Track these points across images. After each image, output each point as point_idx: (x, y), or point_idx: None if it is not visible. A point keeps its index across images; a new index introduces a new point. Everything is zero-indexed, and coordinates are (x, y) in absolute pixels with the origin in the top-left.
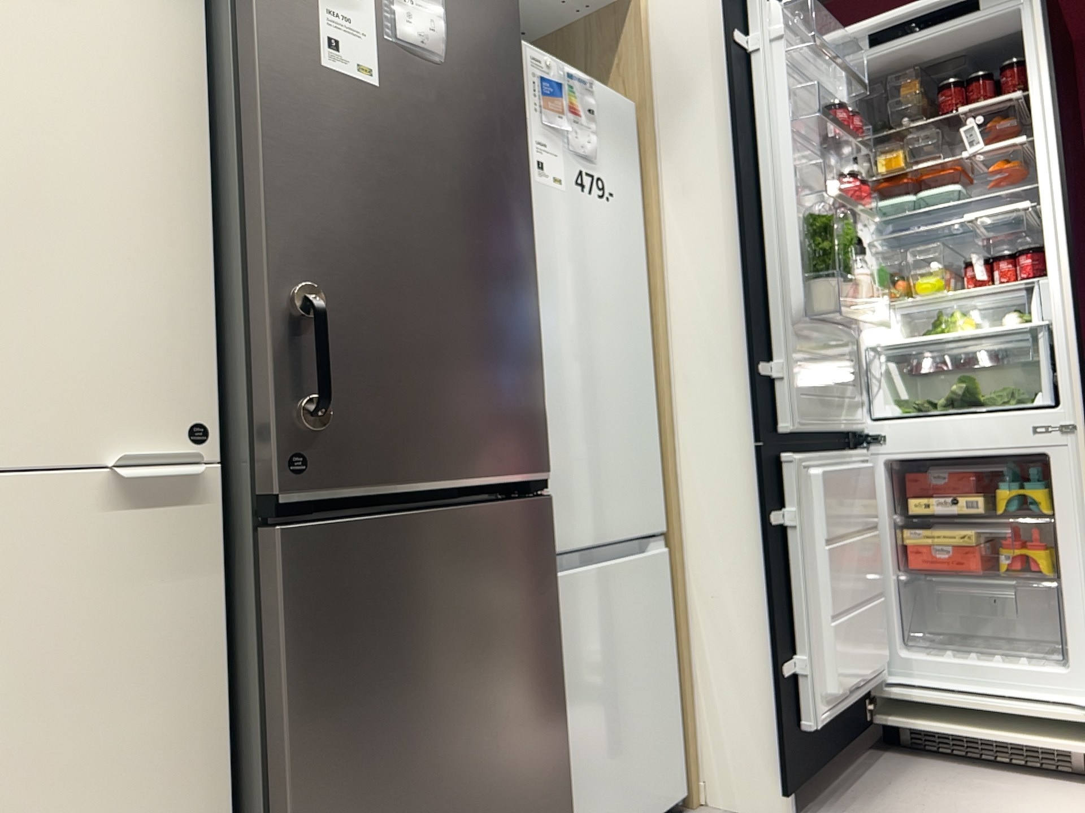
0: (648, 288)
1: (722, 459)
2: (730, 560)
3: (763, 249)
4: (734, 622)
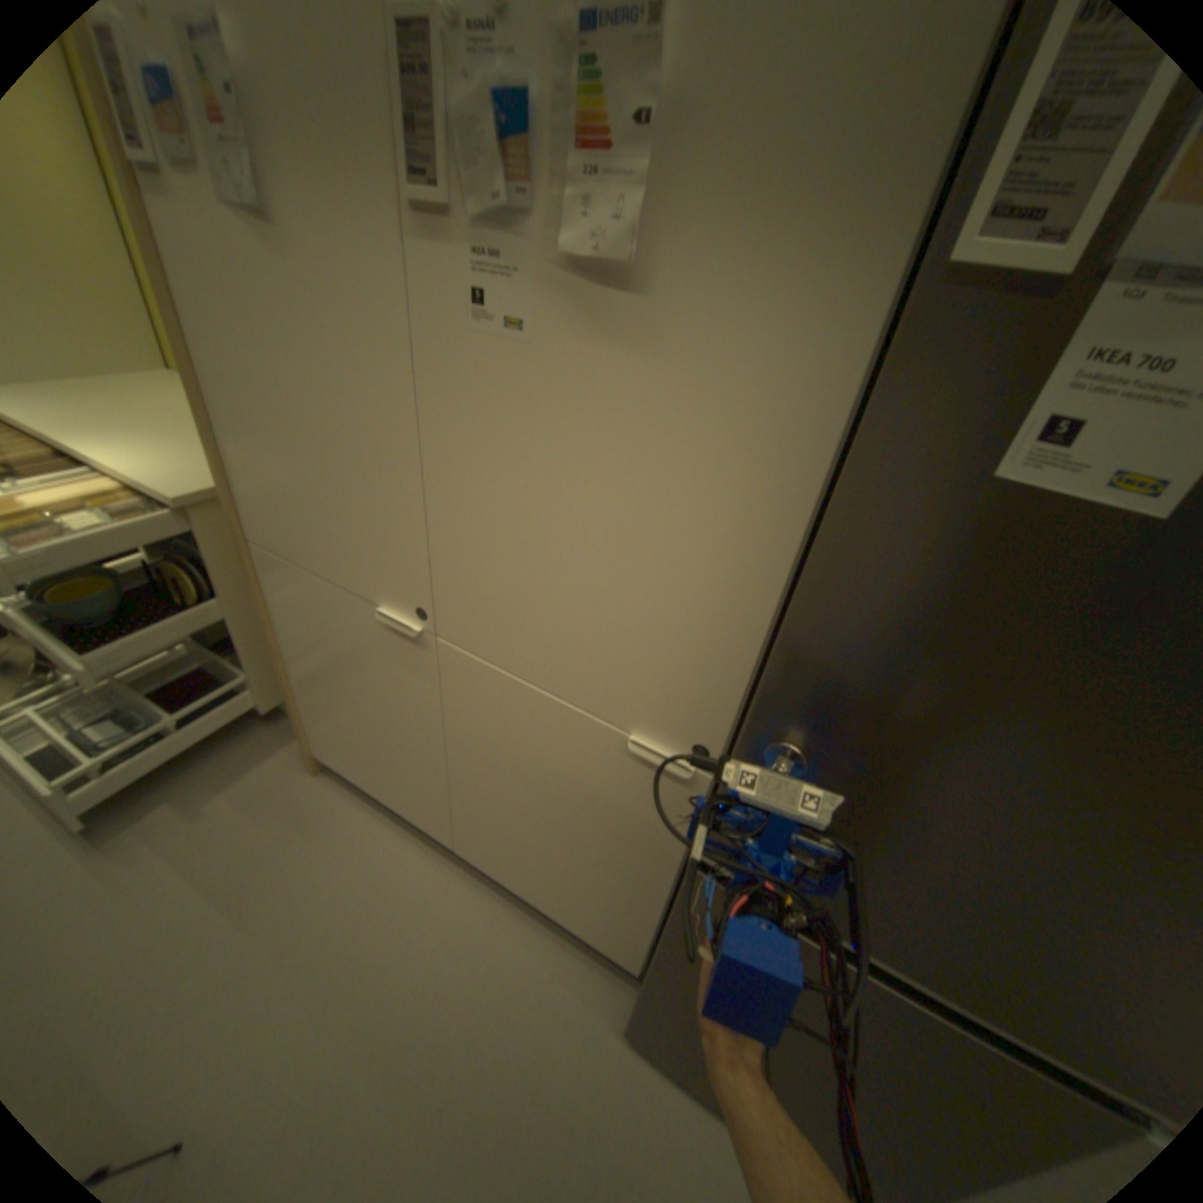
0: None
1: None
2: None
3: None
4: None
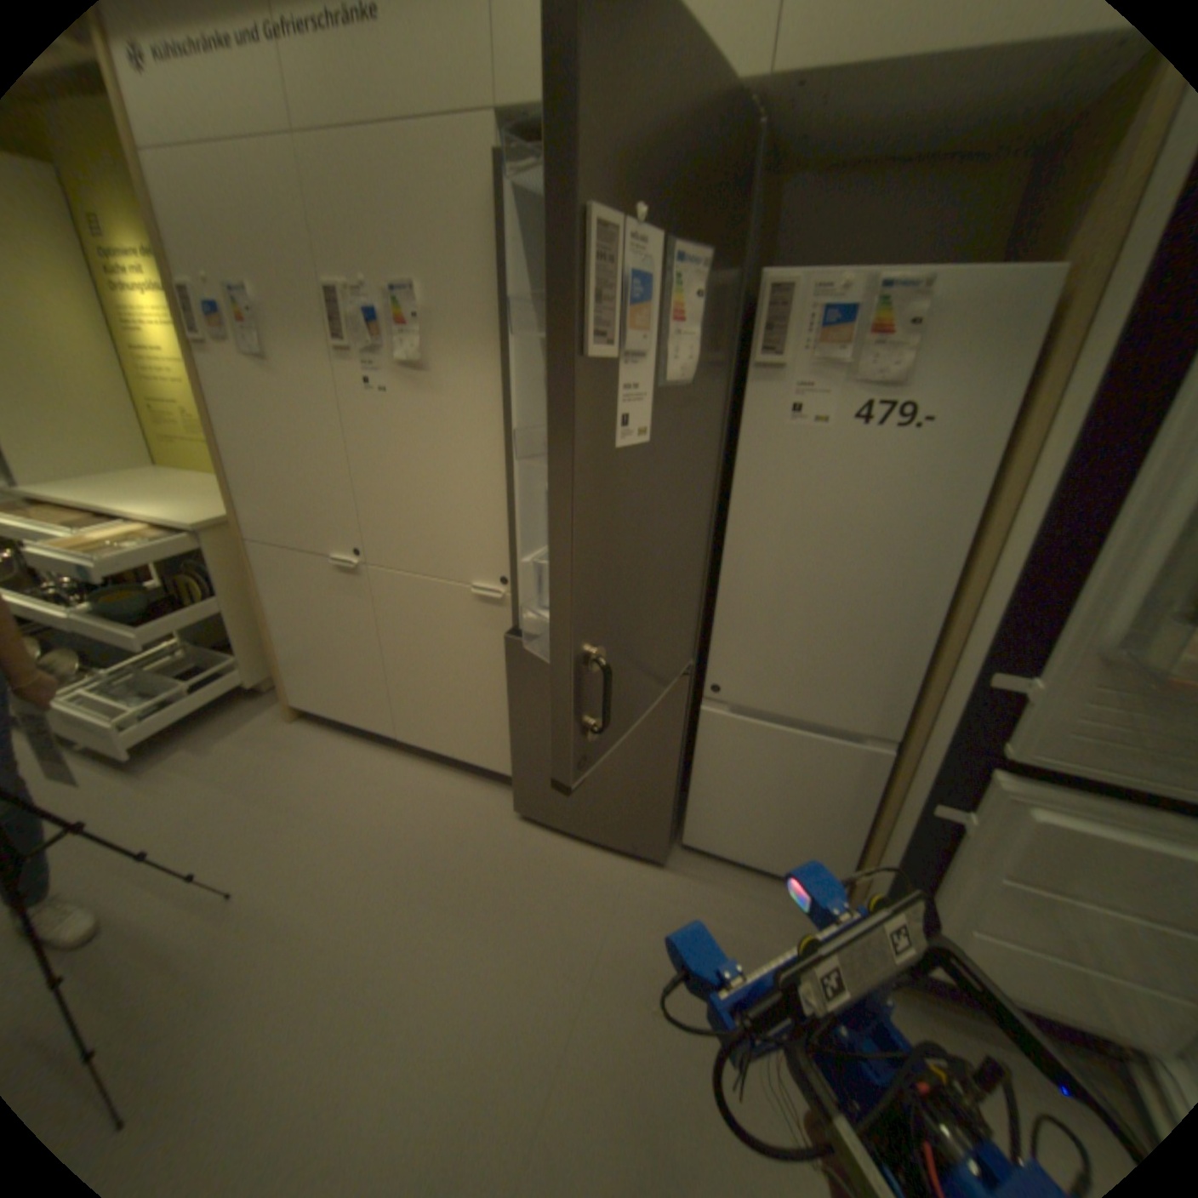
0: (988, 519)
1: (956, 725)
2: (924, 803)
3: (1095, 541)
4: (907, 844)
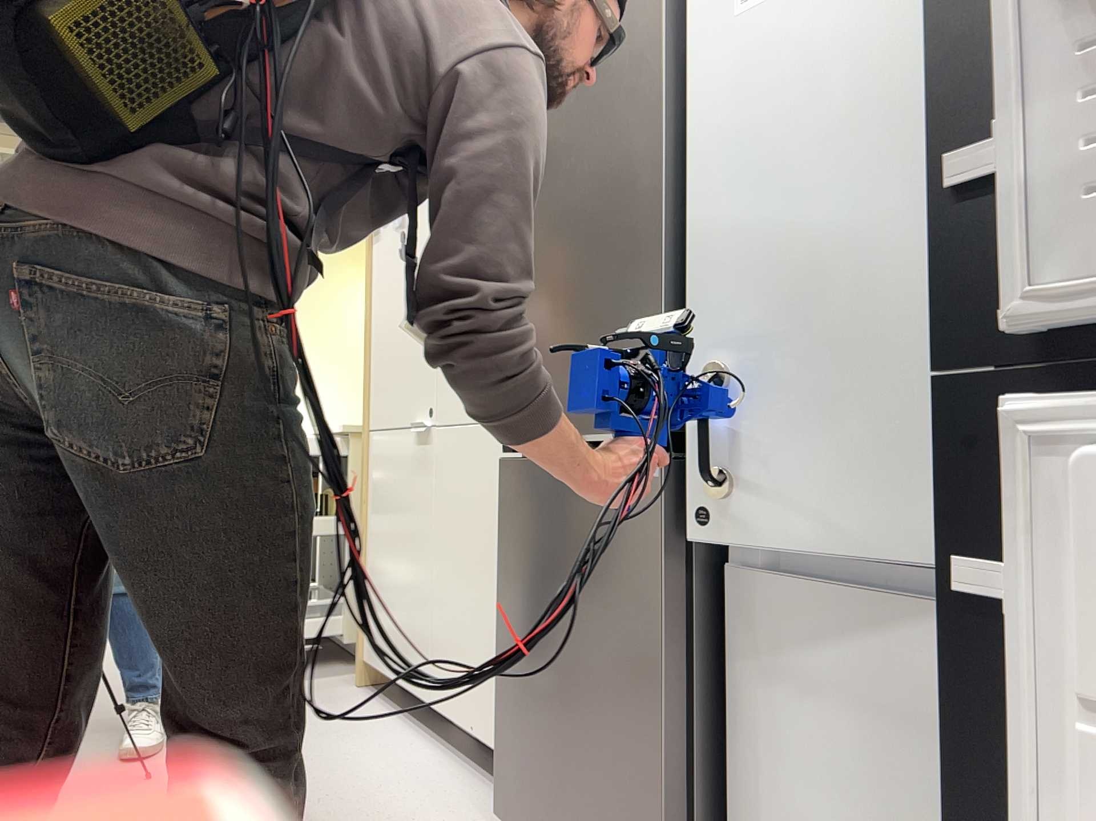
0: None
1: None
2: None
3: None
4: None
